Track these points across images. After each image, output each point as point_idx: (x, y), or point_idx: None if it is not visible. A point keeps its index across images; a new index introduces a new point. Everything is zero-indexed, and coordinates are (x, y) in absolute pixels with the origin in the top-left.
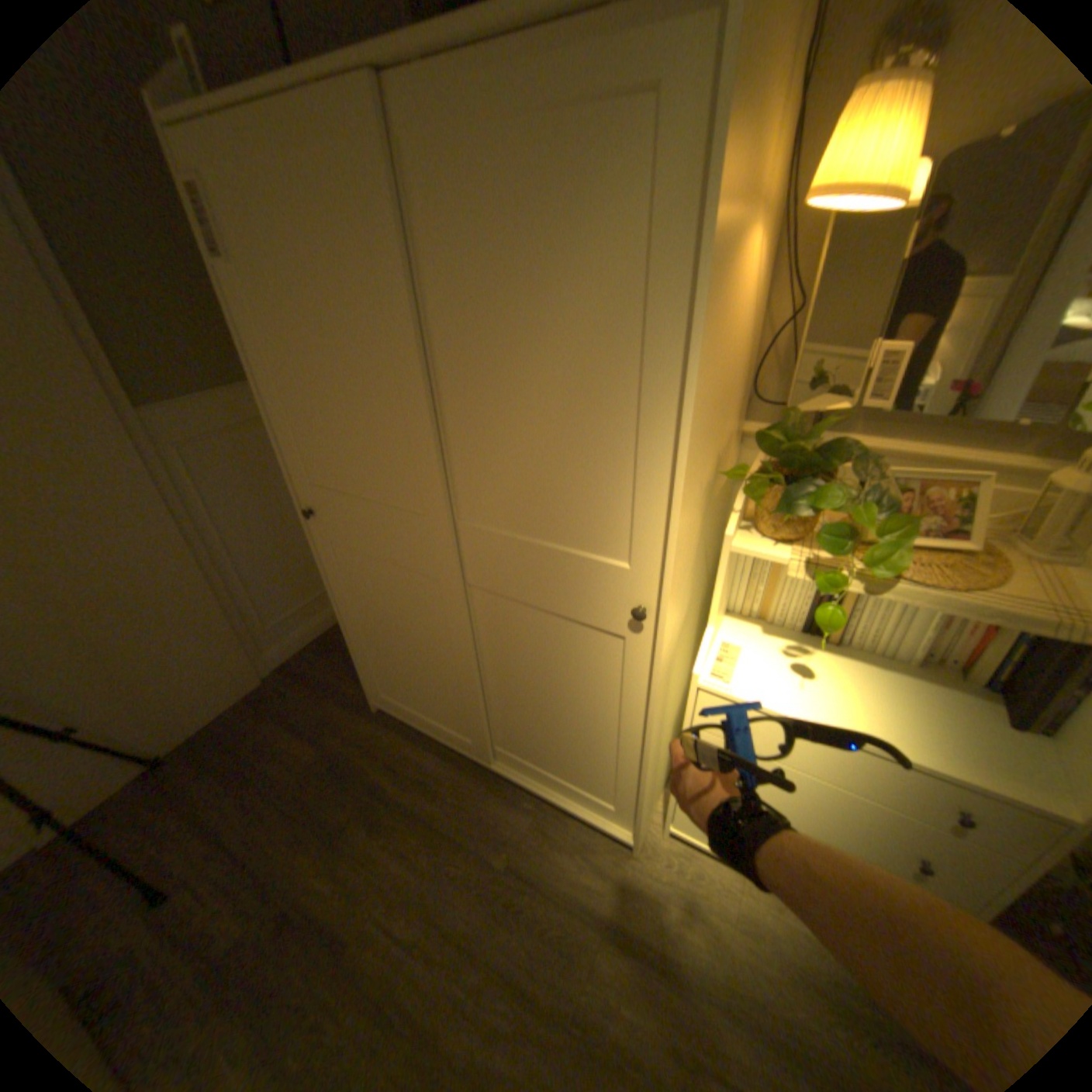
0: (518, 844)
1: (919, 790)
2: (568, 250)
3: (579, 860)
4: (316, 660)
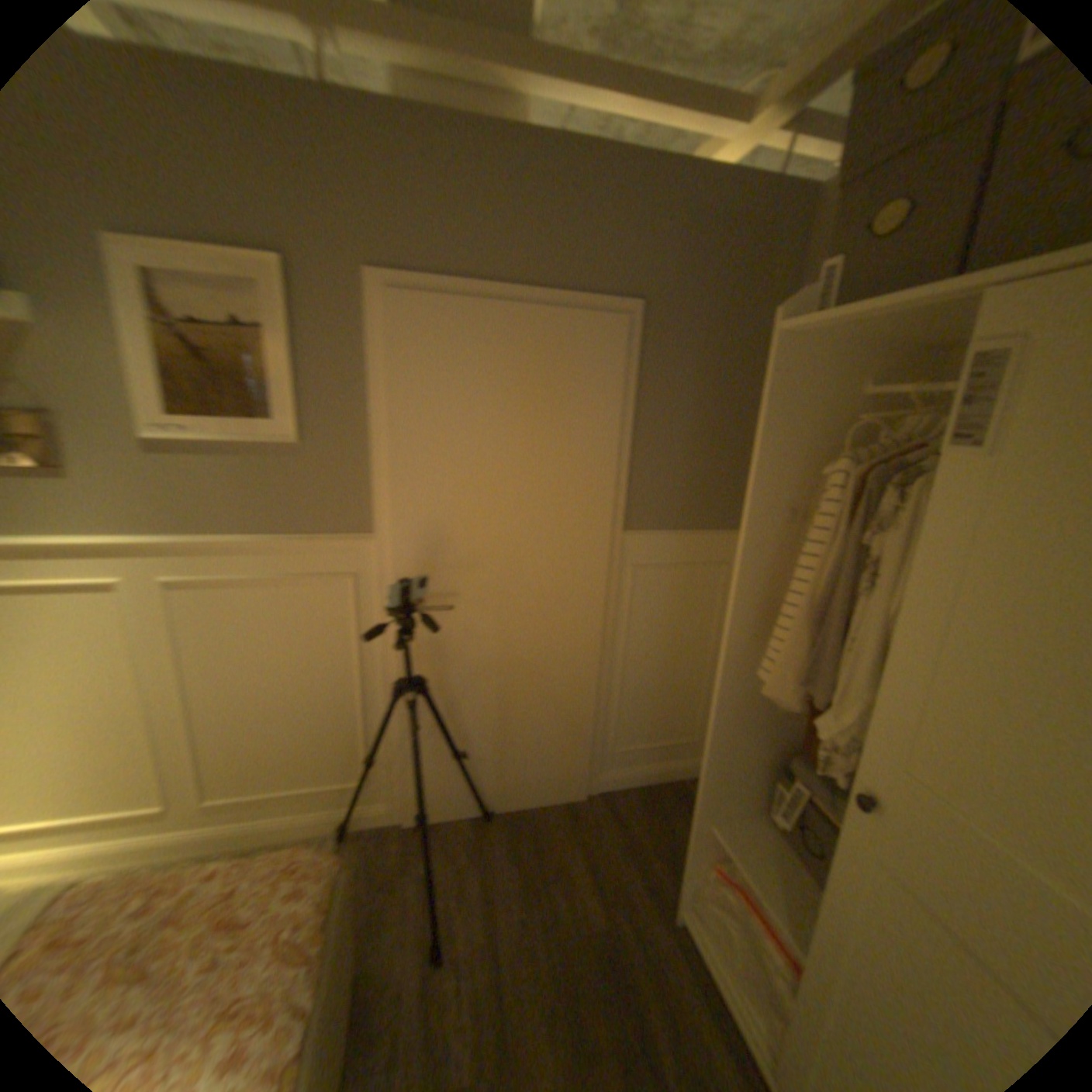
0: None
1: None
2: None
3: None
4: (640, 811)
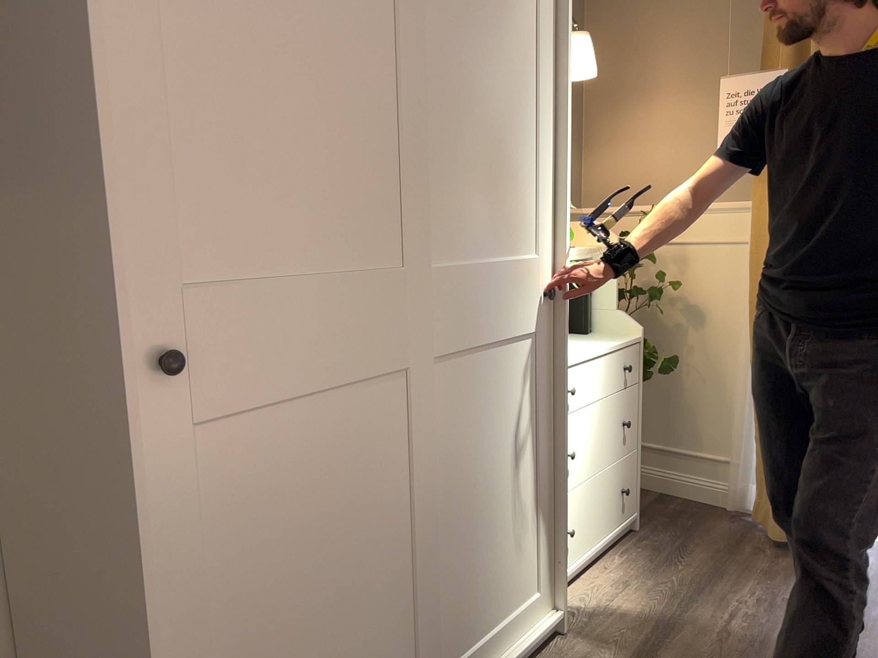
0: None
1: (616, 365)
2: (508, 11)
3: None
4: None
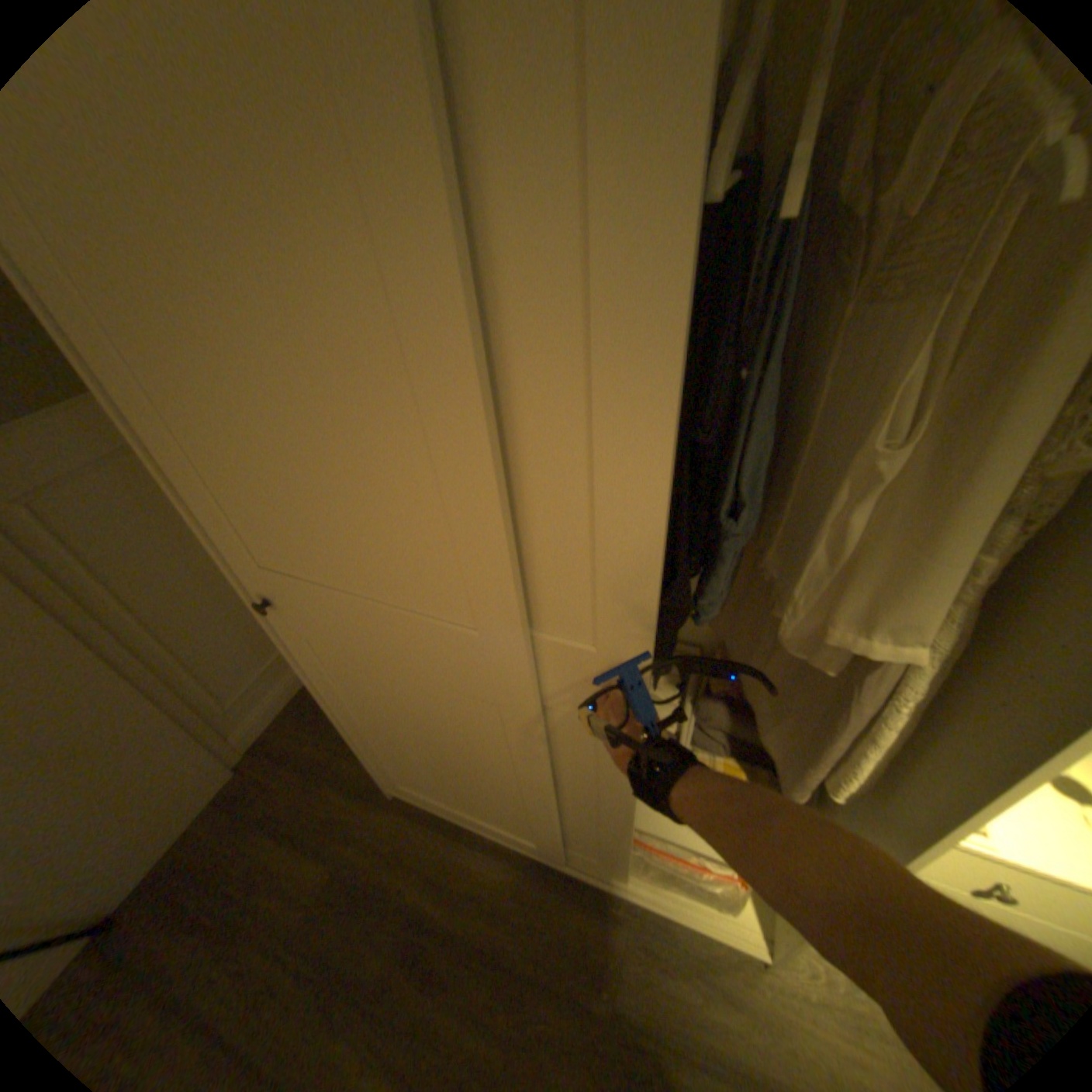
0: (618, 975)
1: None
2: None
3: (700, 987)
4: (297, 730)
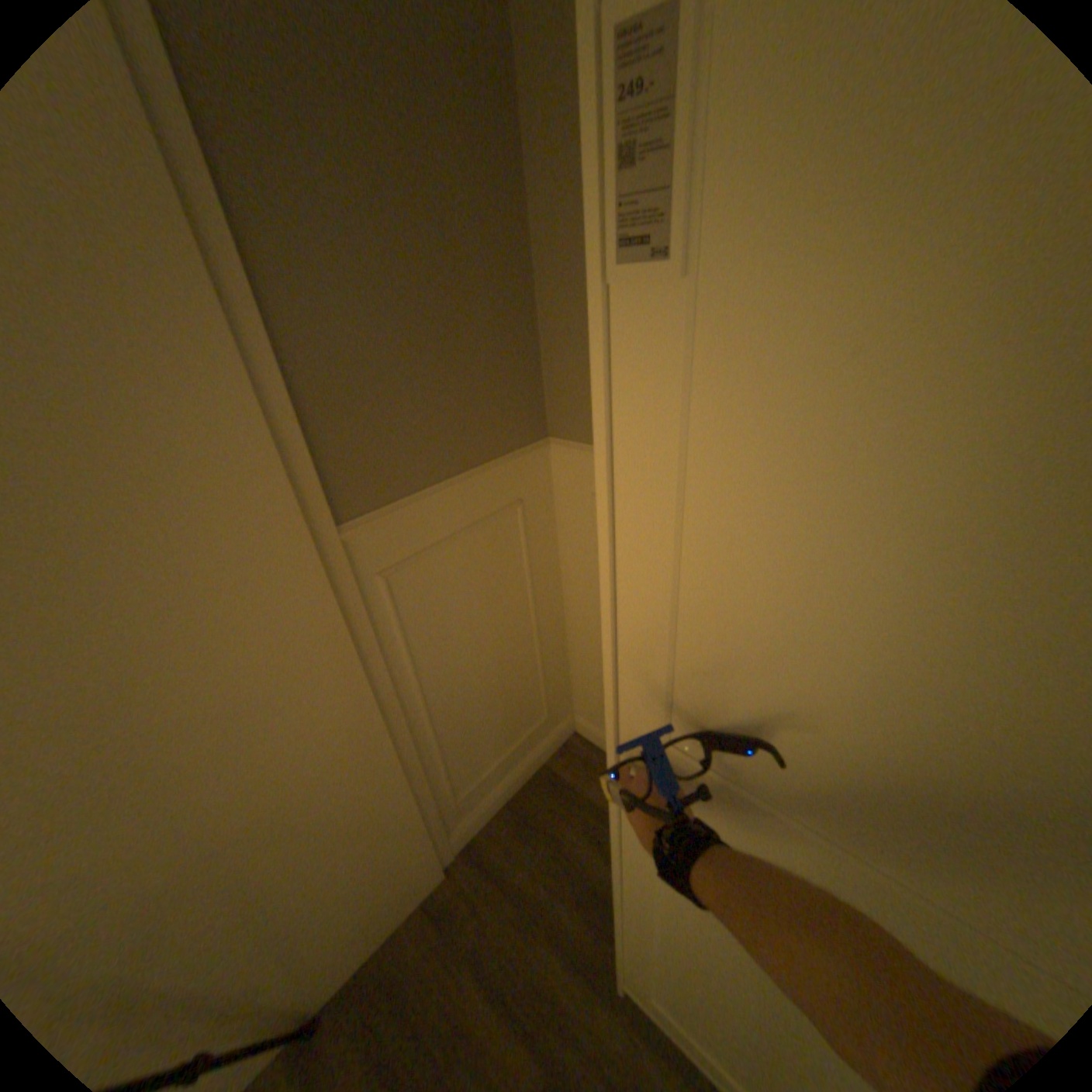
0: None
1: None
2: None
3: None
4: (514, 845)
